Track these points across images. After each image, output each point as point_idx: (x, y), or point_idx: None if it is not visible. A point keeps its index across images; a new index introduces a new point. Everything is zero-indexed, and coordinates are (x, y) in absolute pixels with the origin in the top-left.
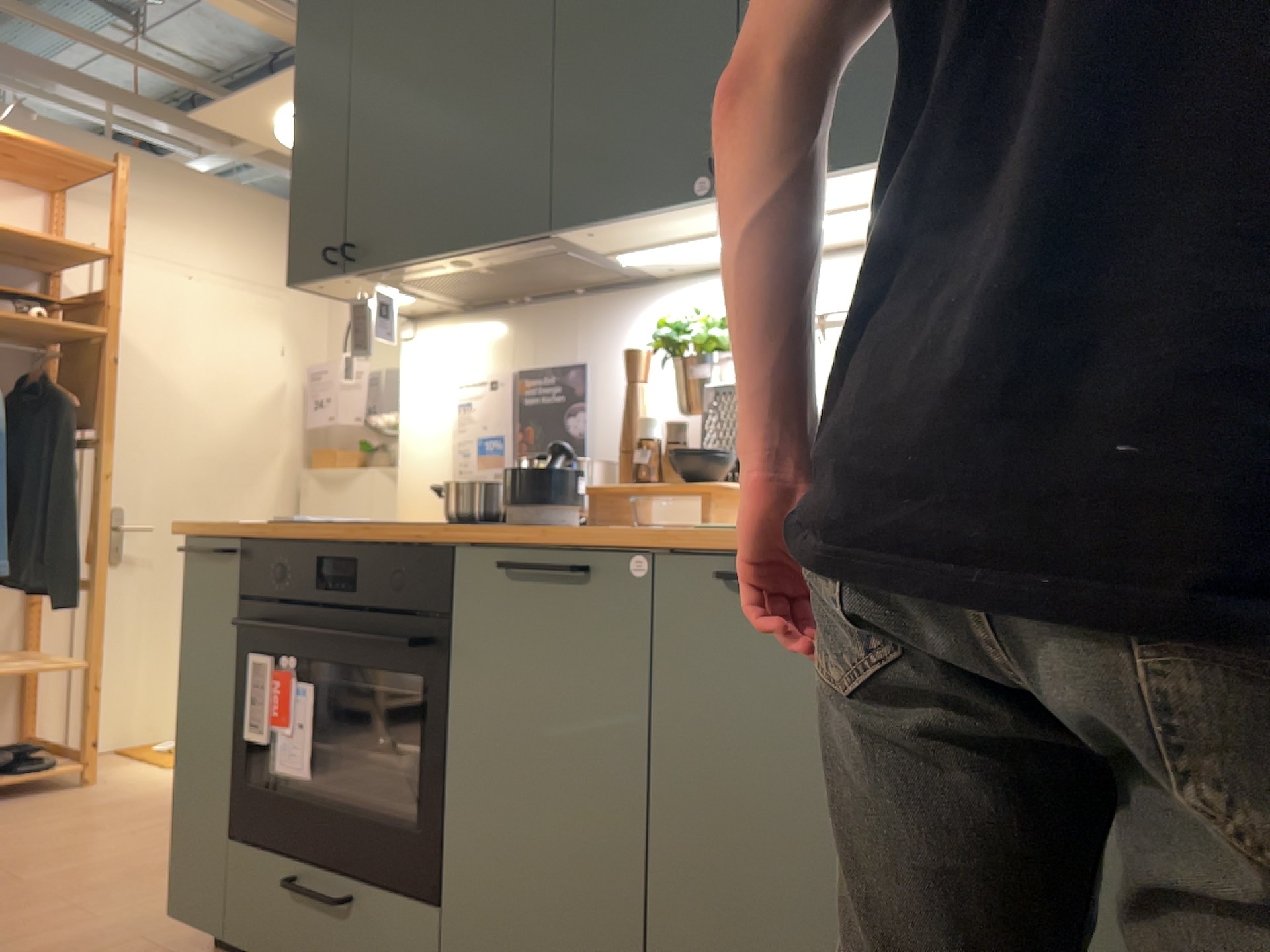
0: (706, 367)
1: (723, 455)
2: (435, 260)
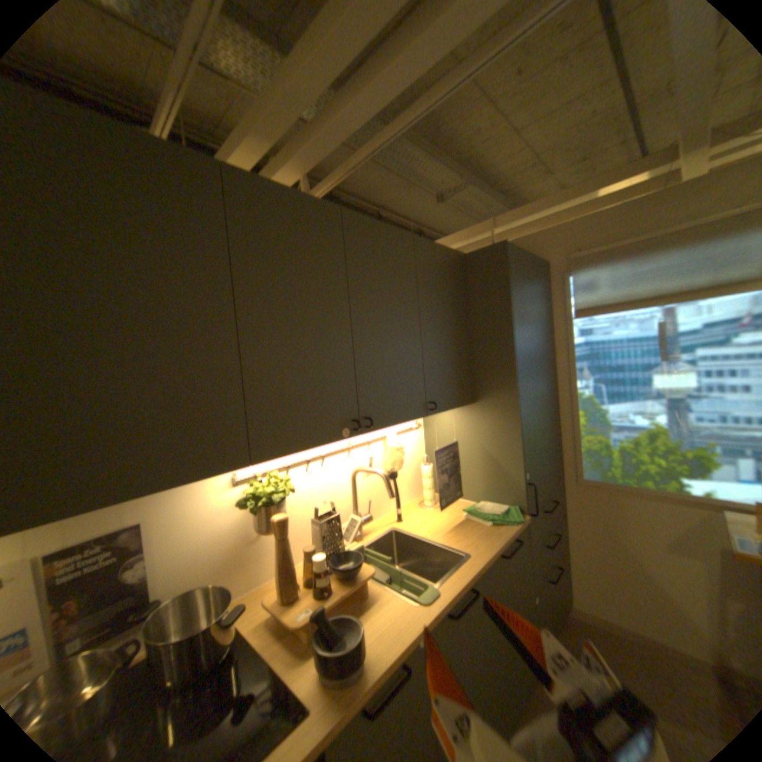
0: (285, 507)
1: (353, 556)
2: (81, 510)
